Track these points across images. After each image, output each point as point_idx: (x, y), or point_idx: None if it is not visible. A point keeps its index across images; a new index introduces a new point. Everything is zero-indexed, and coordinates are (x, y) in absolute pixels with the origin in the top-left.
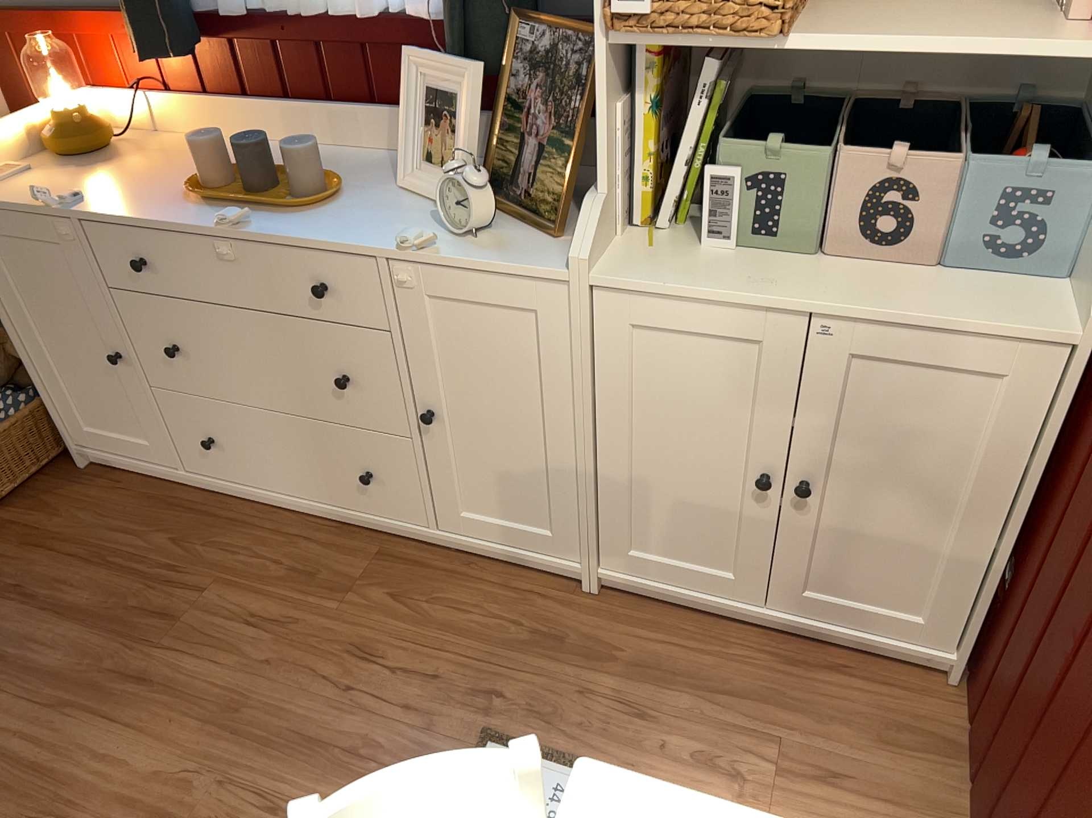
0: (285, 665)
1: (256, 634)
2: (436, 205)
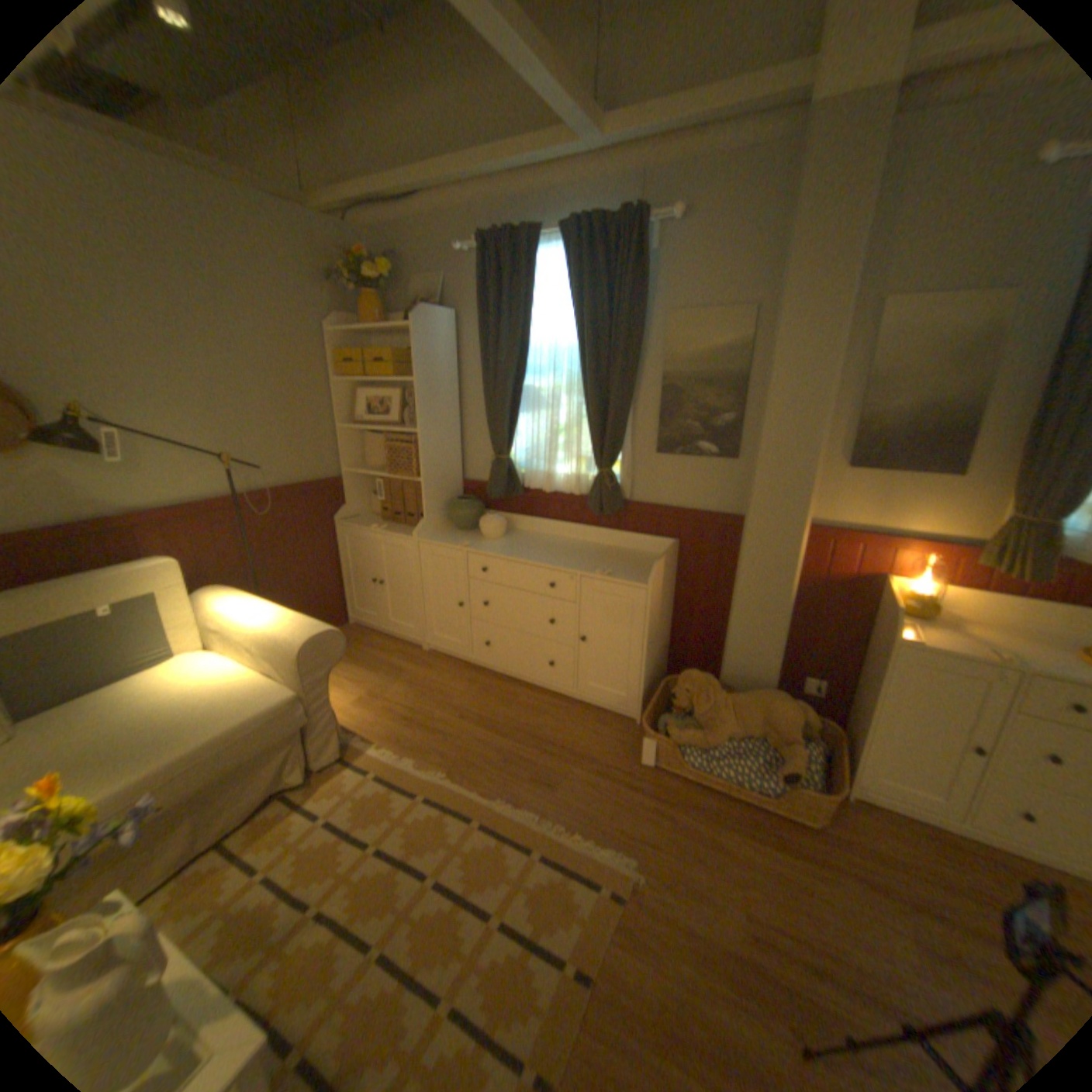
0: None
1: None
2: None
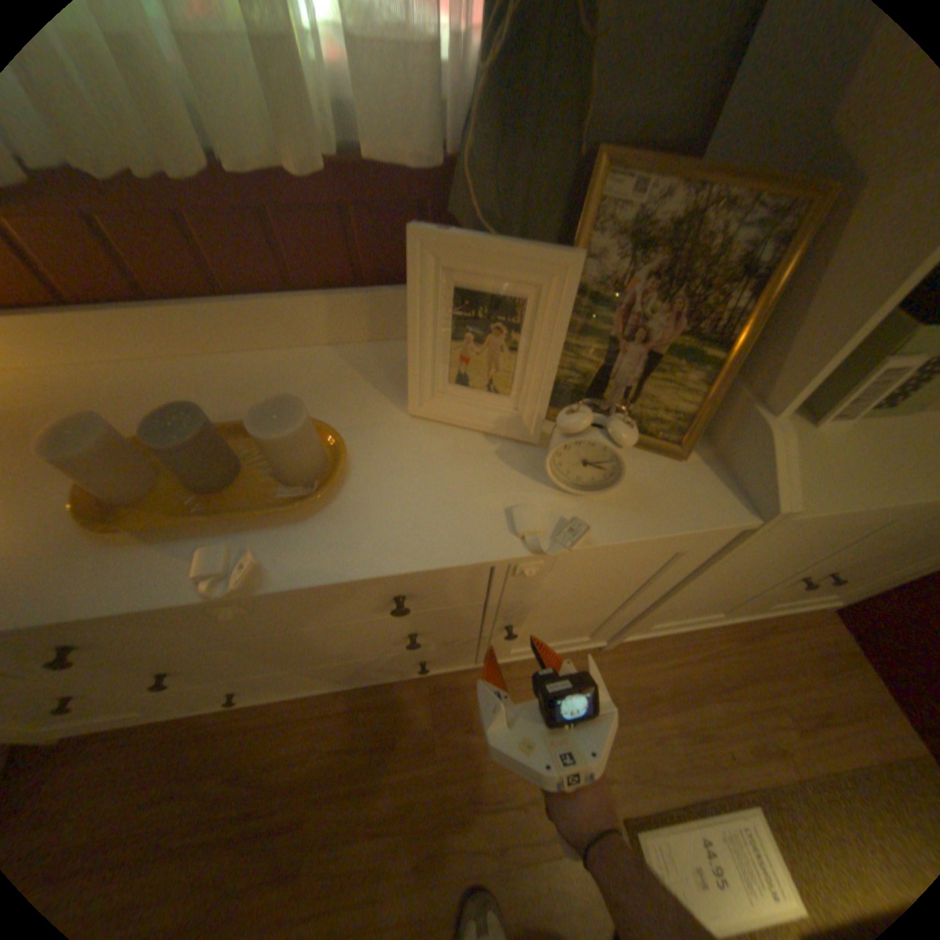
0: (432, 873)
1: (383, 855)
2: (483, 435)
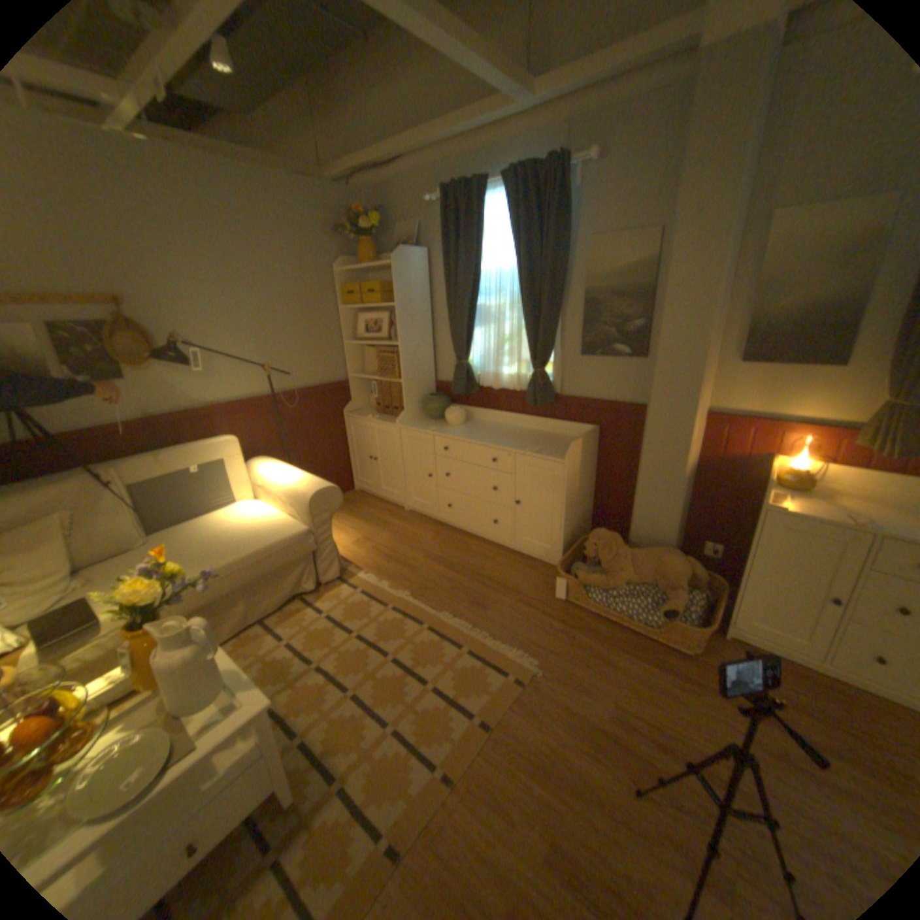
0: None
1: None
2: None
